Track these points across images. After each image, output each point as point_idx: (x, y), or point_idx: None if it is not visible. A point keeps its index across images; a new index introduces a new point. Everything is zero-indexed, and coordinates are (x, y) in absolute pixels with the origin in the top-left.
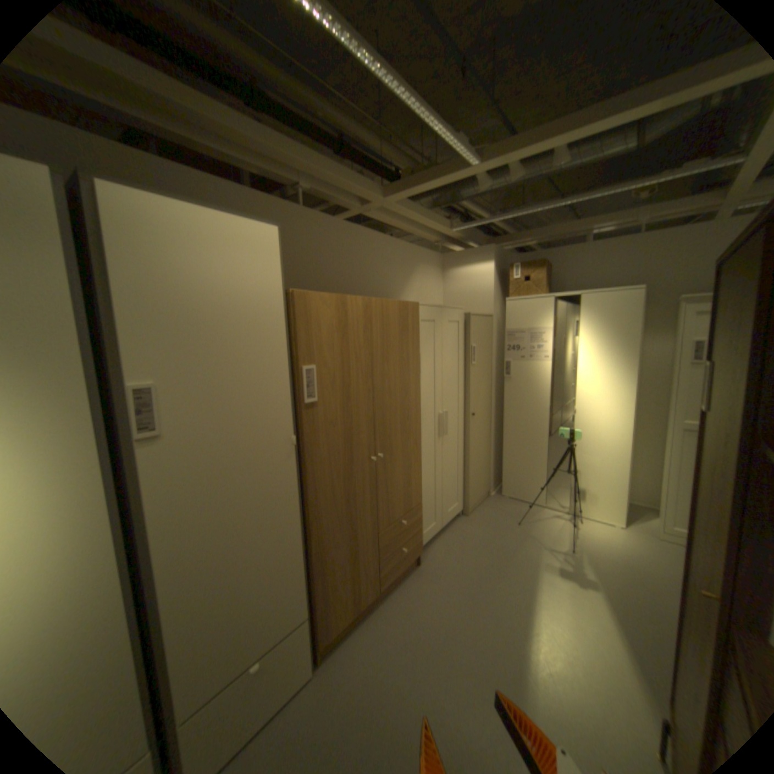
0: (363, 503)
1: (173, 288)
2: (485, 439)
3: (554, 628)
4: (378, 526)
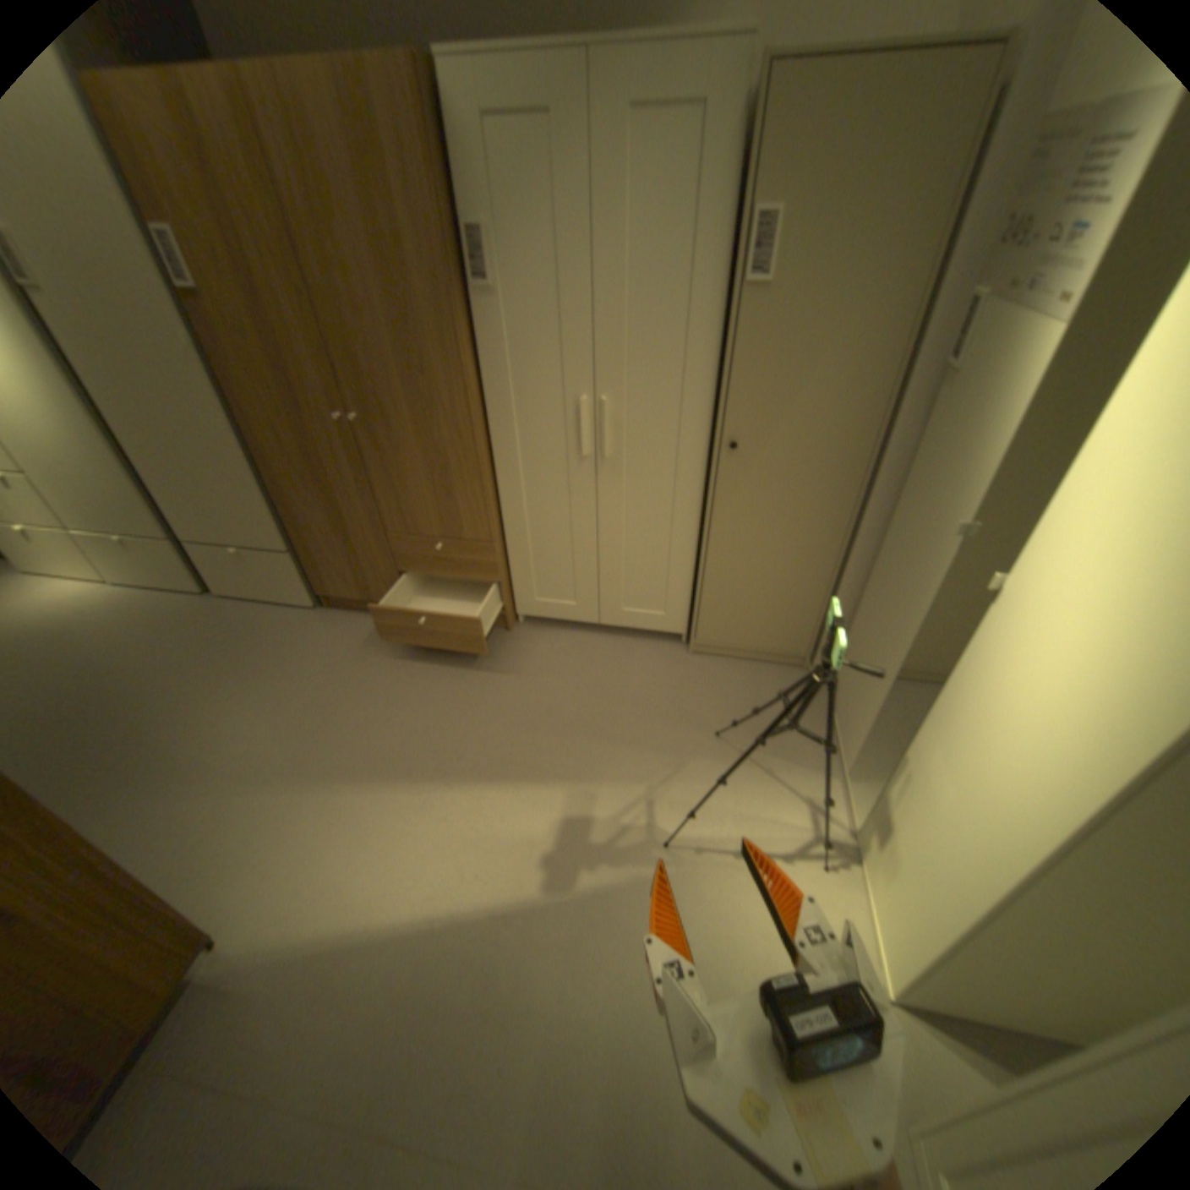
0: (344, 477)
1: None
2: (806, 533)
3: (427, 814)
4: (384, 523)
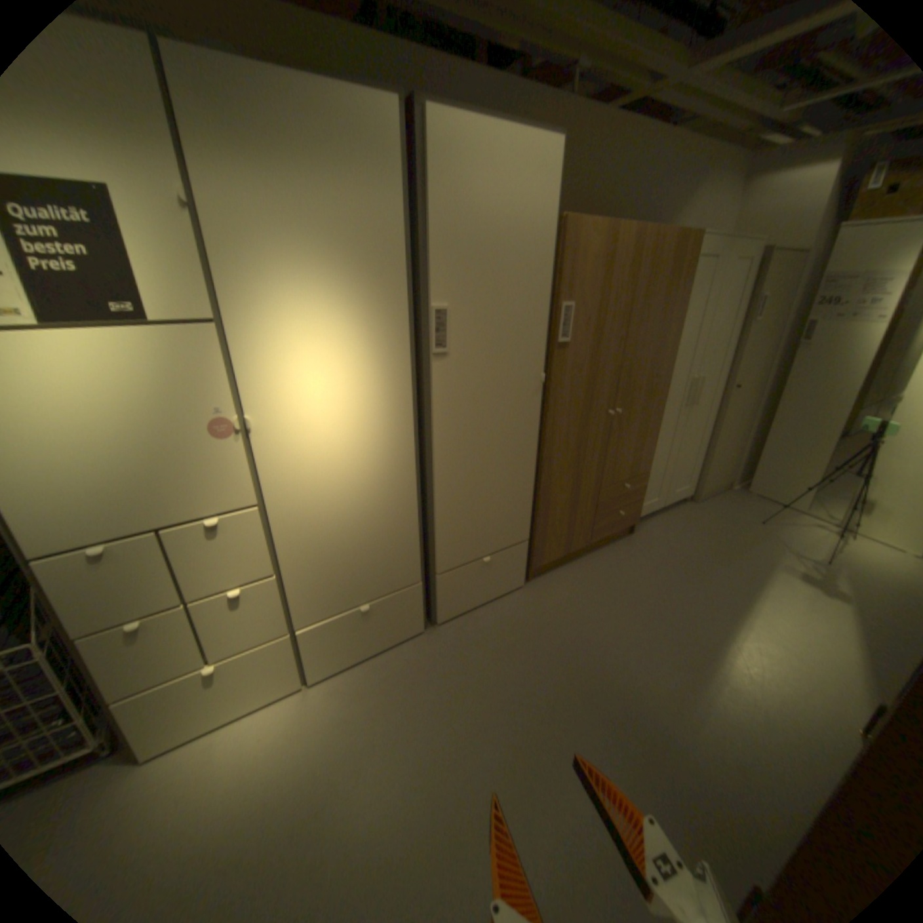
0: (593, 456)
1: (469, 215)
2: (746, 421)
3: (778, 618)
4: (601, 482)
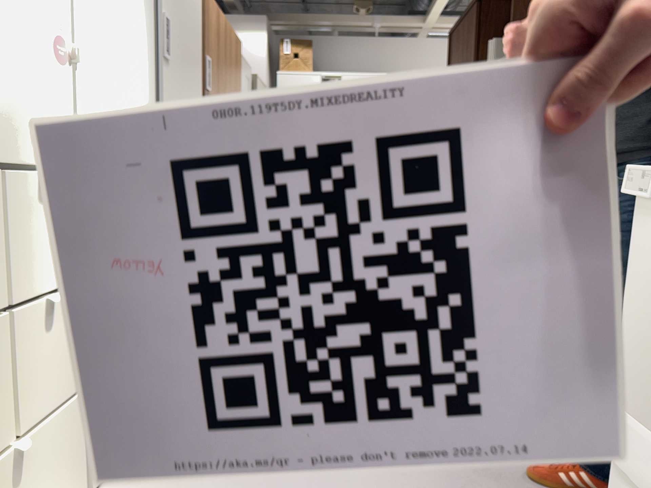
0: None
1: None
2: None
3: None
4: None
